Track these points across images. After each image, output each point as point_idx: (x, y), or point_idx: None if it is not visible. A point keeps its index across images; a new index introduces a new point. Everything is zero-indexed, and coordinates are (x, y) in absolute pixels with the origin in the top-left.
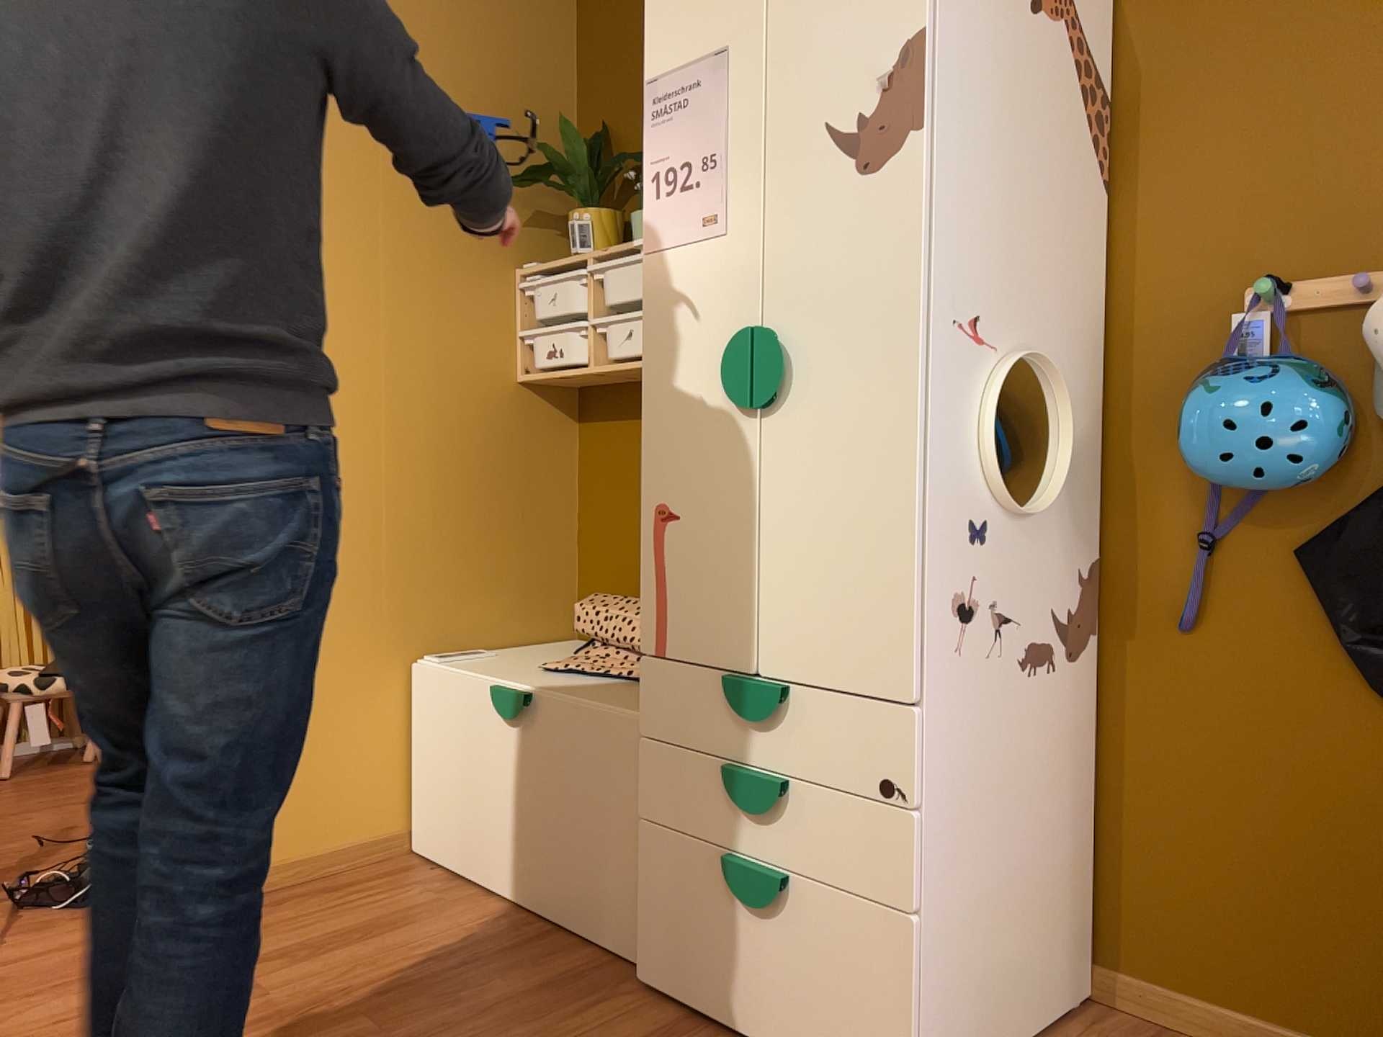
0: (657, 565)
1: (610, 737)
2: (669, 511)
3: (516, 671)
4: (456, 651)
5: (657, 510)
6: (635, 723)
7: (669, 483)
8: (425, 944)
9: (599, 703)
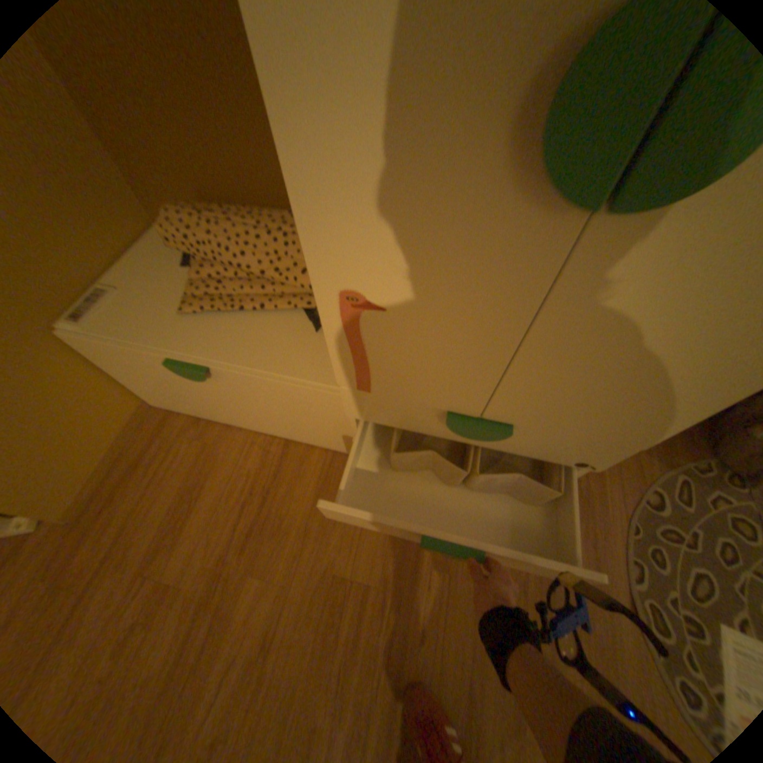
0: (352, 340)
1: (305, 395)
2: (368, 300)
3: (164, 323)
4: (80, 294)
5: (345, 295)
6: (328, 393)
7: (366, 271)
8: (230, 491)
9: (279, 370)
